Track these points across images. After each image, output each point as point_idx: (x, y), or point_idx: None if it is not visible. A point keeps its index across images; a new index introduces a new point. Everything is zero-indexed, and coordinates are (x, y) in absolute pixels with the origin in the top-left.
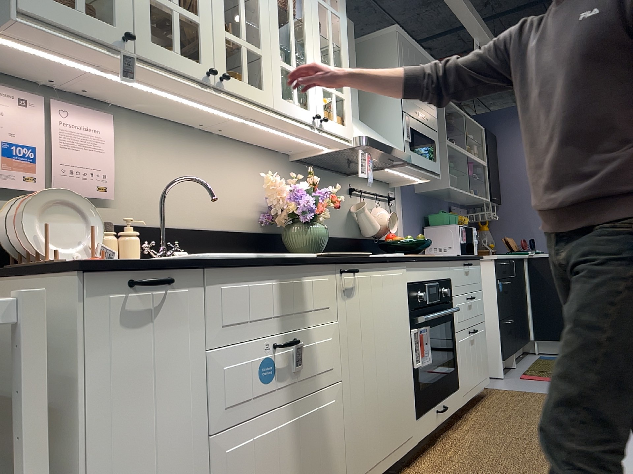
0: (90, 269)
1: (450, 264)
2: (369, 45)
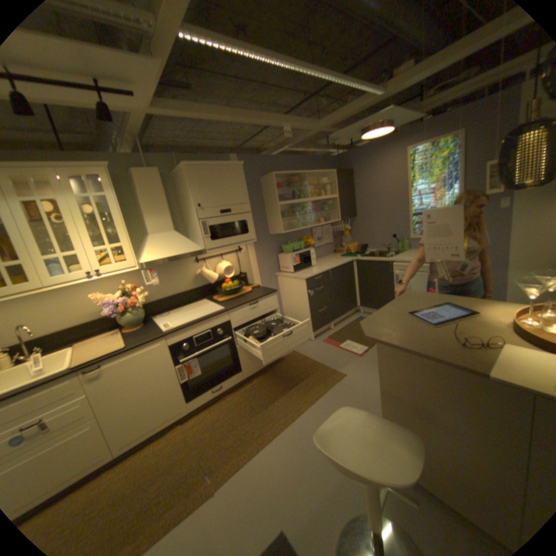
0: None
1: (229, 312)
2: (180, 172)
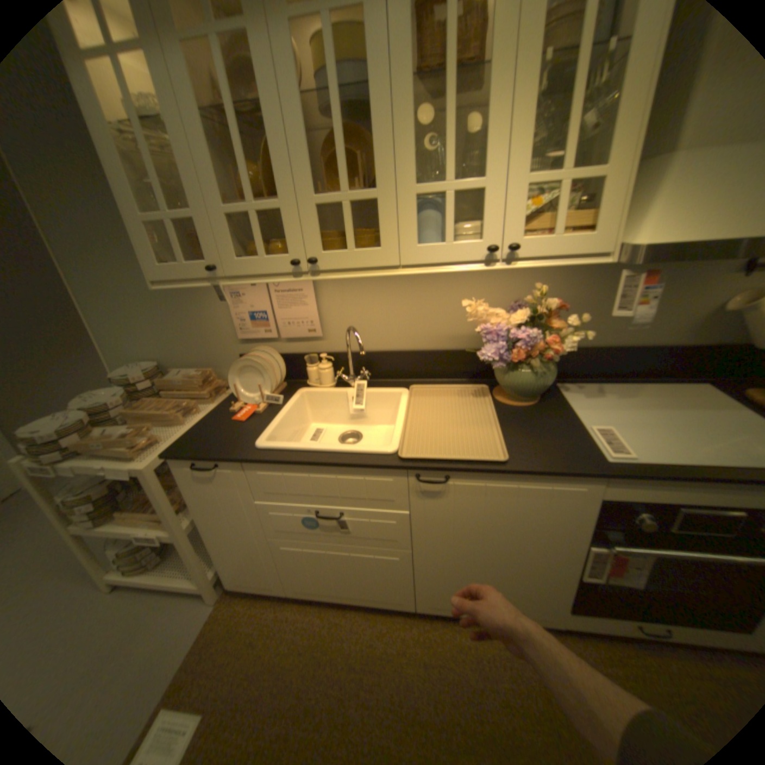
0: (169, 459)
1: None
2: None
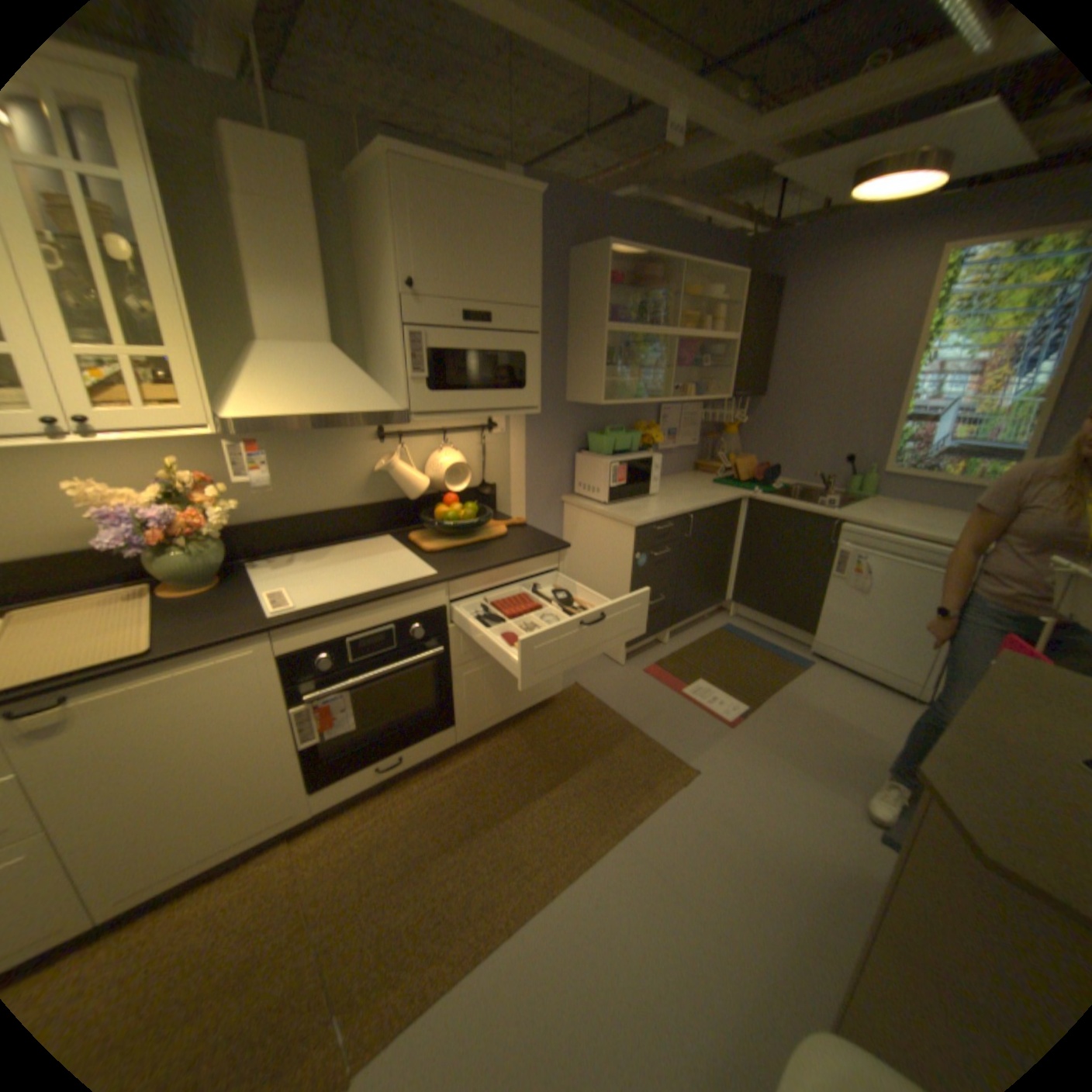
0: None
1: (447, 586)
2: (367, 176)
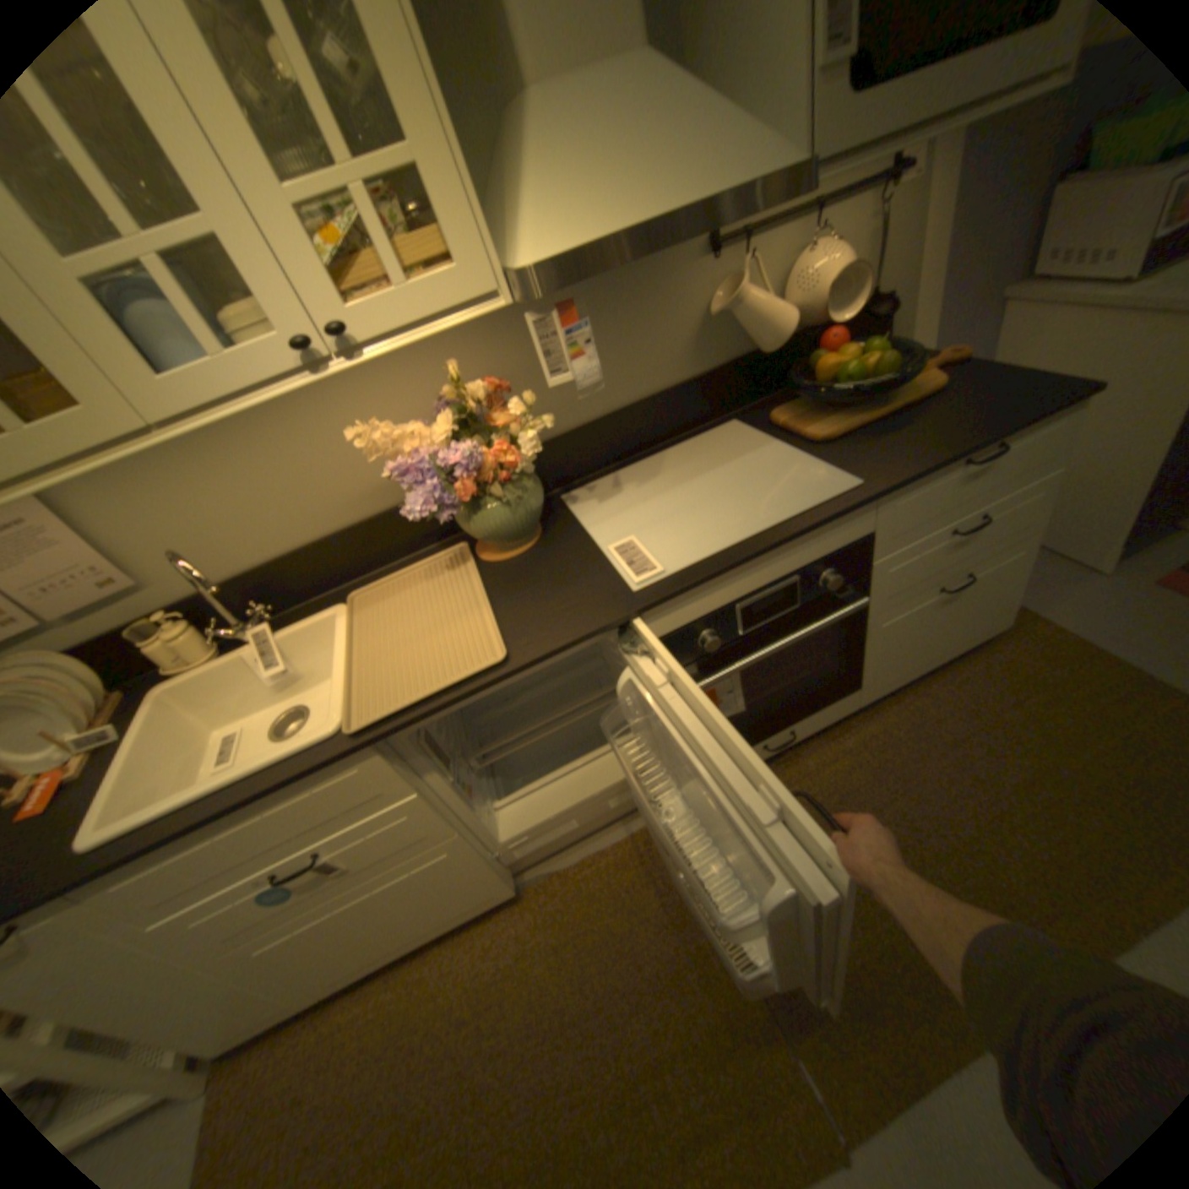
0: None
1: (879, 503)
2: None
